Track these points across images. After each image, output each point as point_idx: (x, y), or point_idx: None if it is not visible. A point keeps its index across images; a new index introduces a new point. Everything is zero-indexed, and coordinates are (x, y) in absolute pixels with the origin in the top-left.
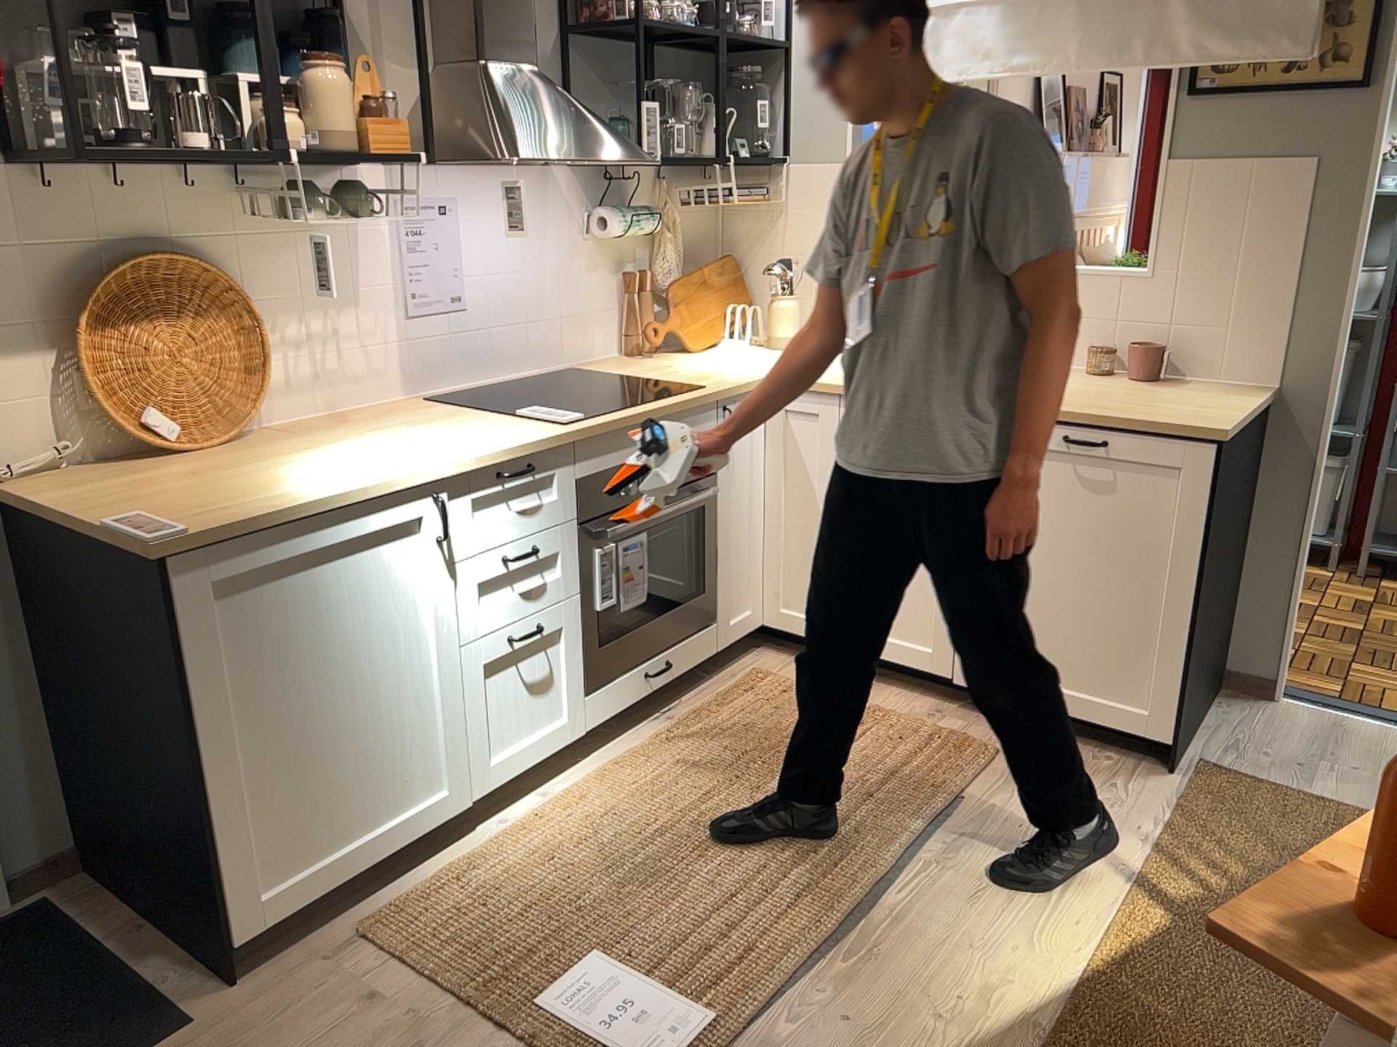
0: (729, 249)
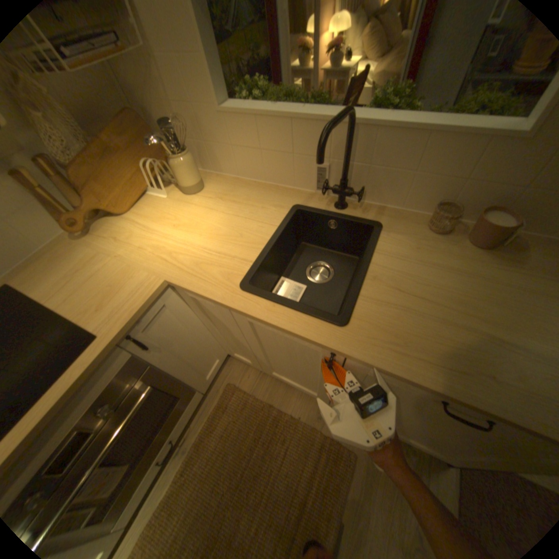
0: (129, 94)
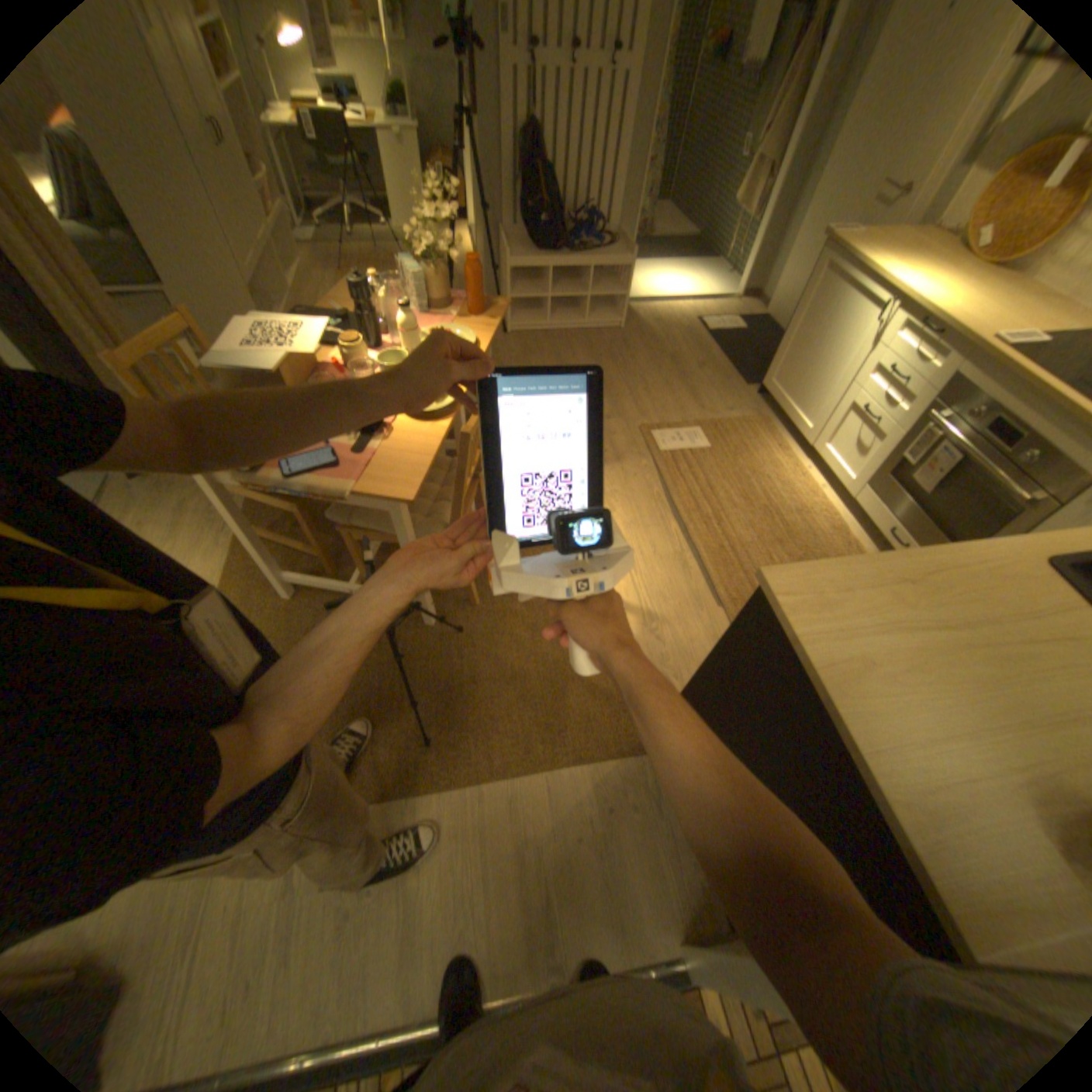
0: None
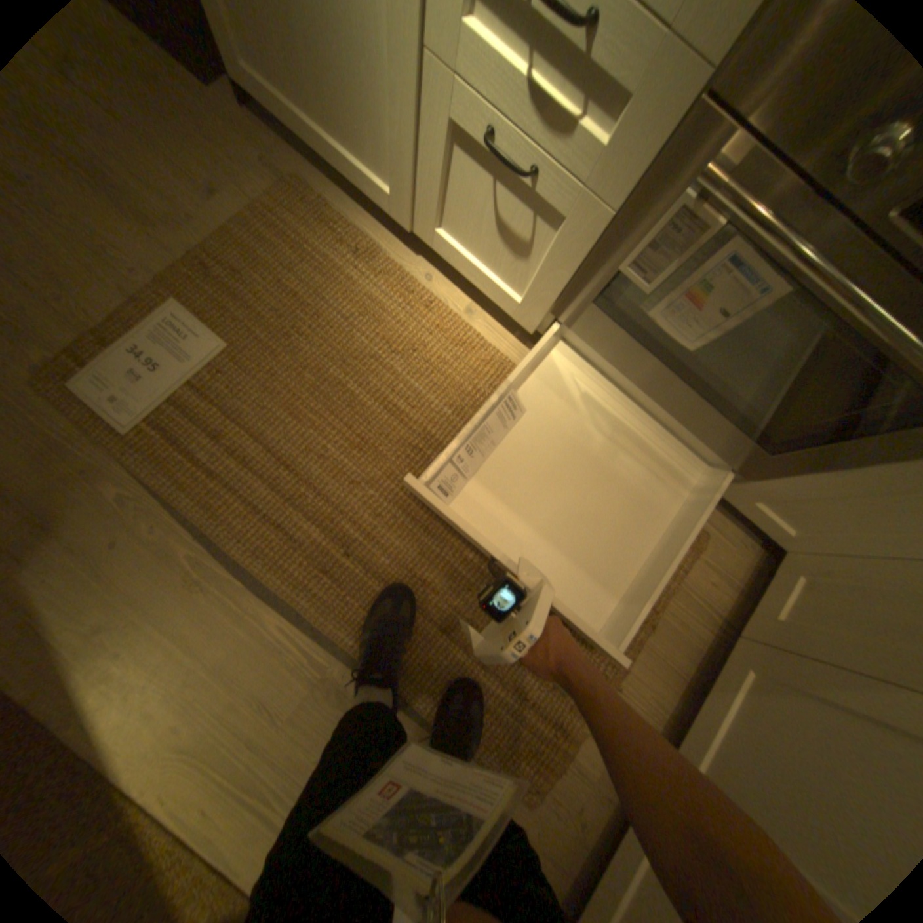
0: None
